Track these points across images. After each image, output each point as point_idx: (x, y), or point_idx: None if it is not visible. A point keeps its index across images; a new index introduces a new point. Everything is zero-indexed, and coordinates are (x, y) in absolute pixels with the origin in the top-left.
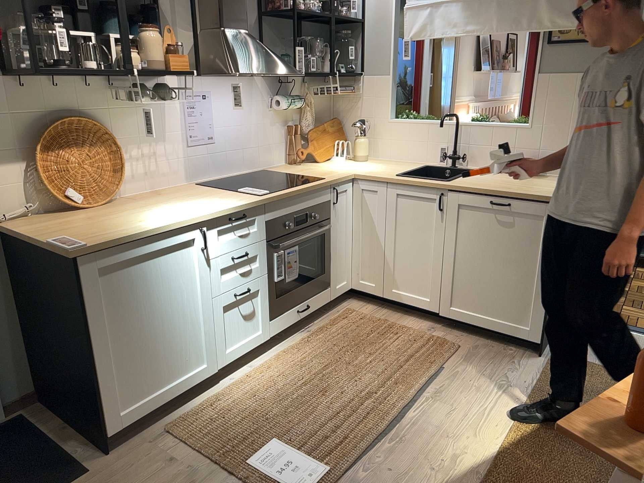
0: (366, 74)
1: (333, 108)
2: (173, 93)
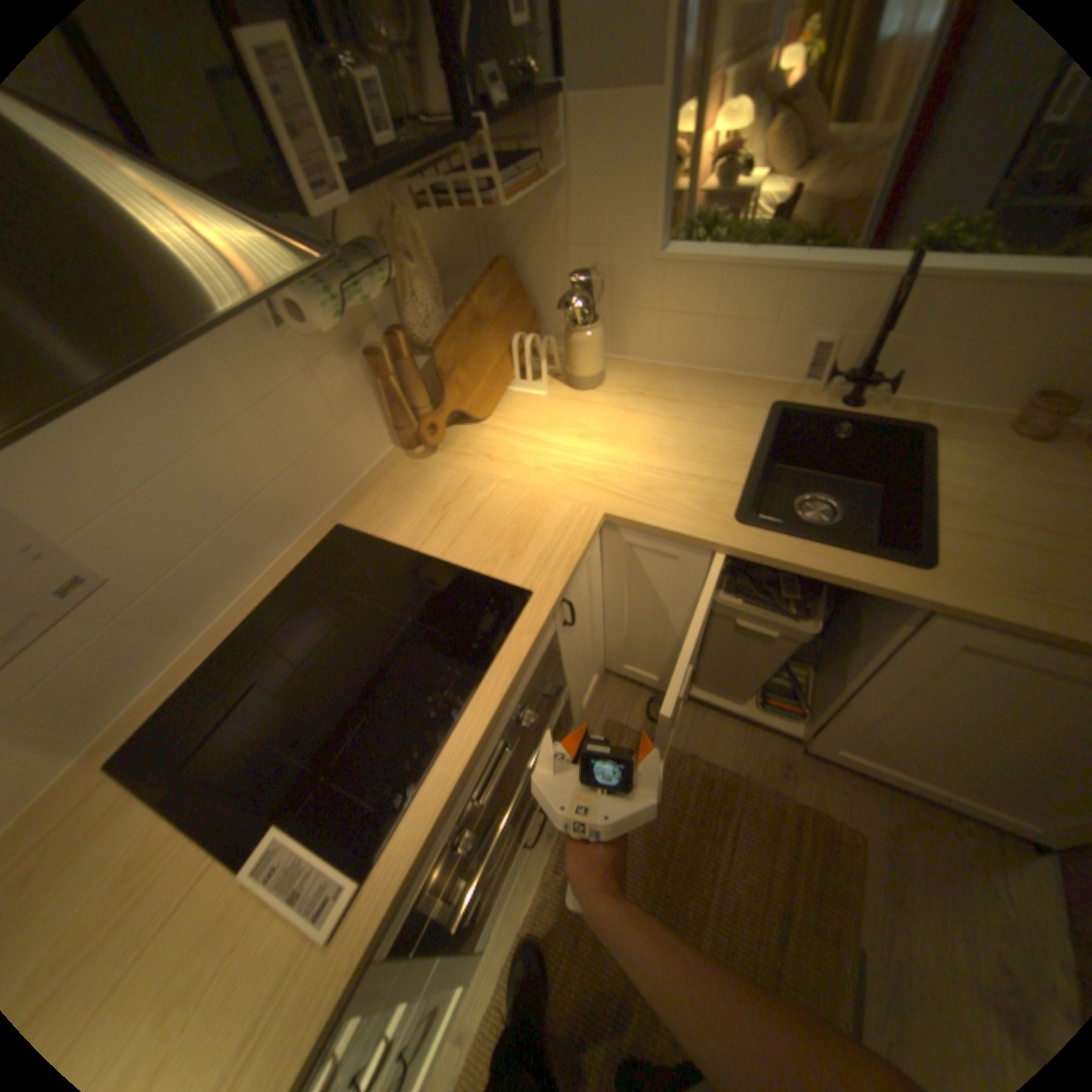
0: (574, 86)
1: (482, 215)
2: None
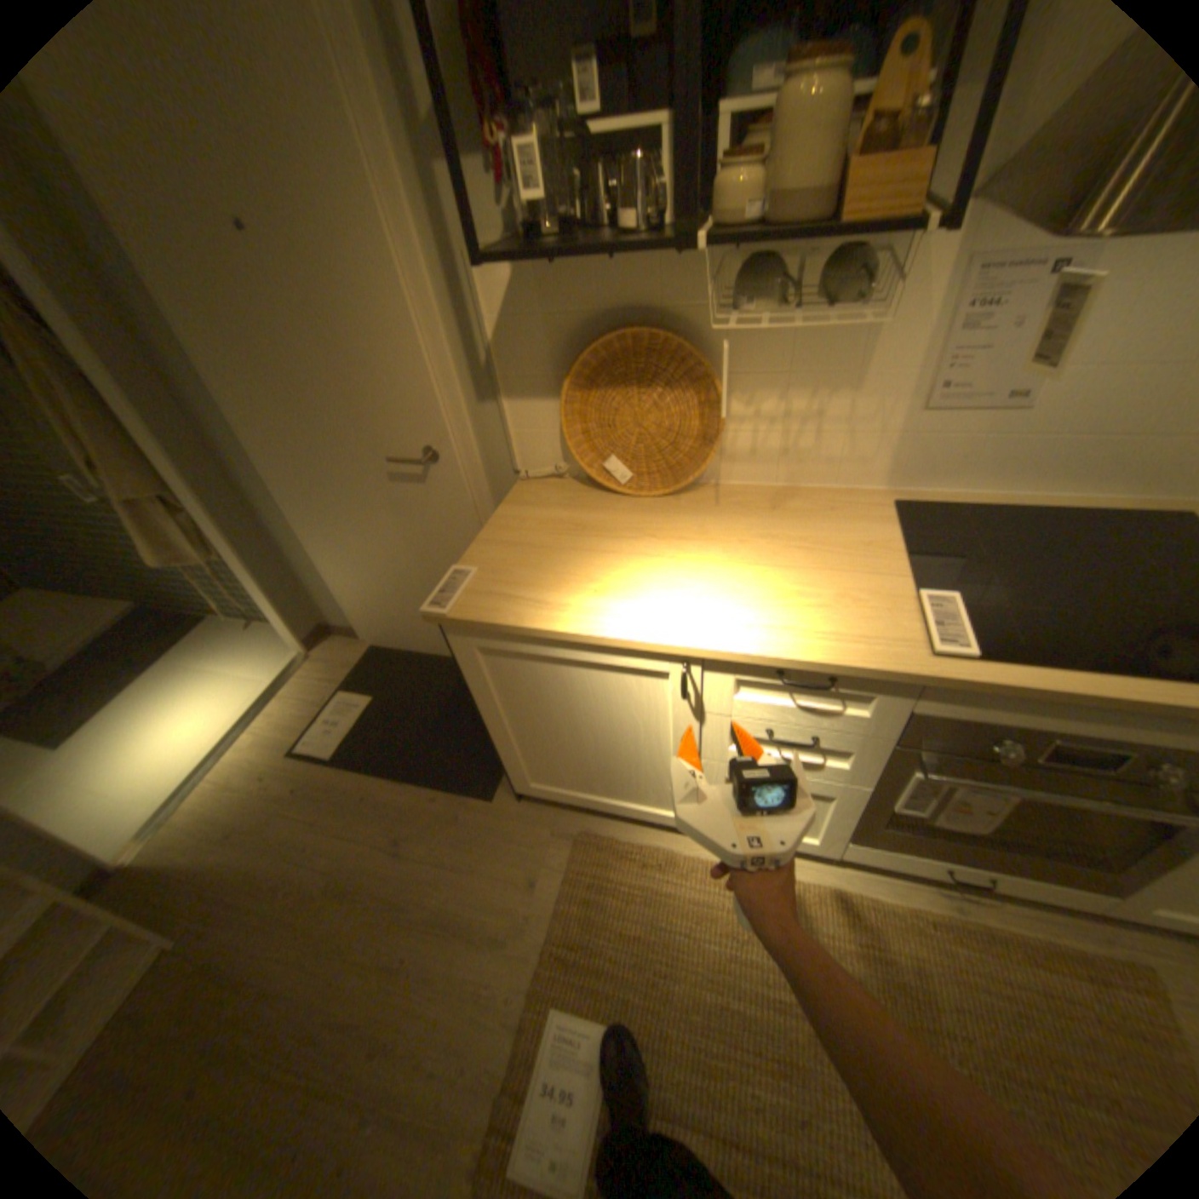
0: None
1: None
2: (935, 256)
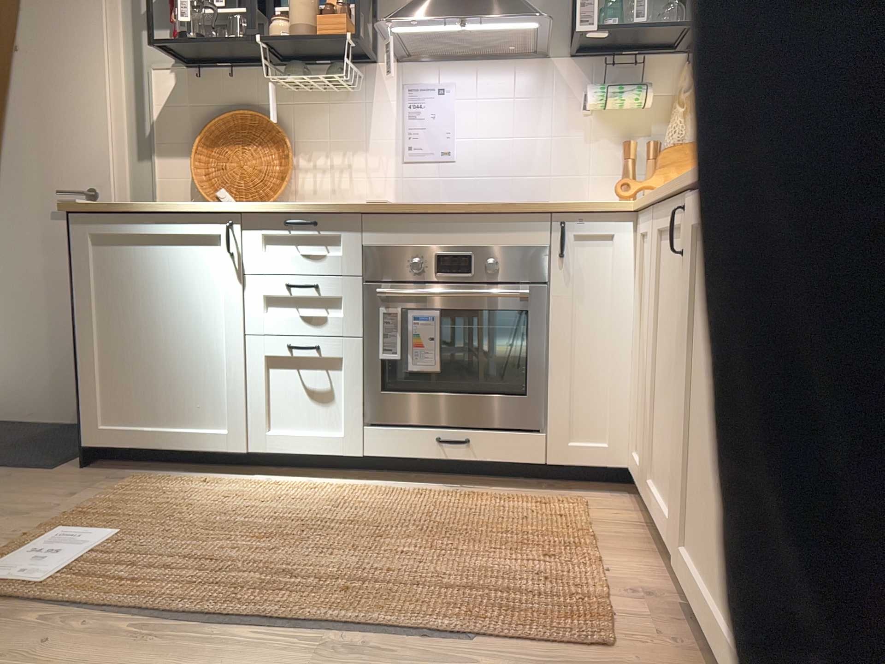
0: None
1: None
2: (386, 85)
